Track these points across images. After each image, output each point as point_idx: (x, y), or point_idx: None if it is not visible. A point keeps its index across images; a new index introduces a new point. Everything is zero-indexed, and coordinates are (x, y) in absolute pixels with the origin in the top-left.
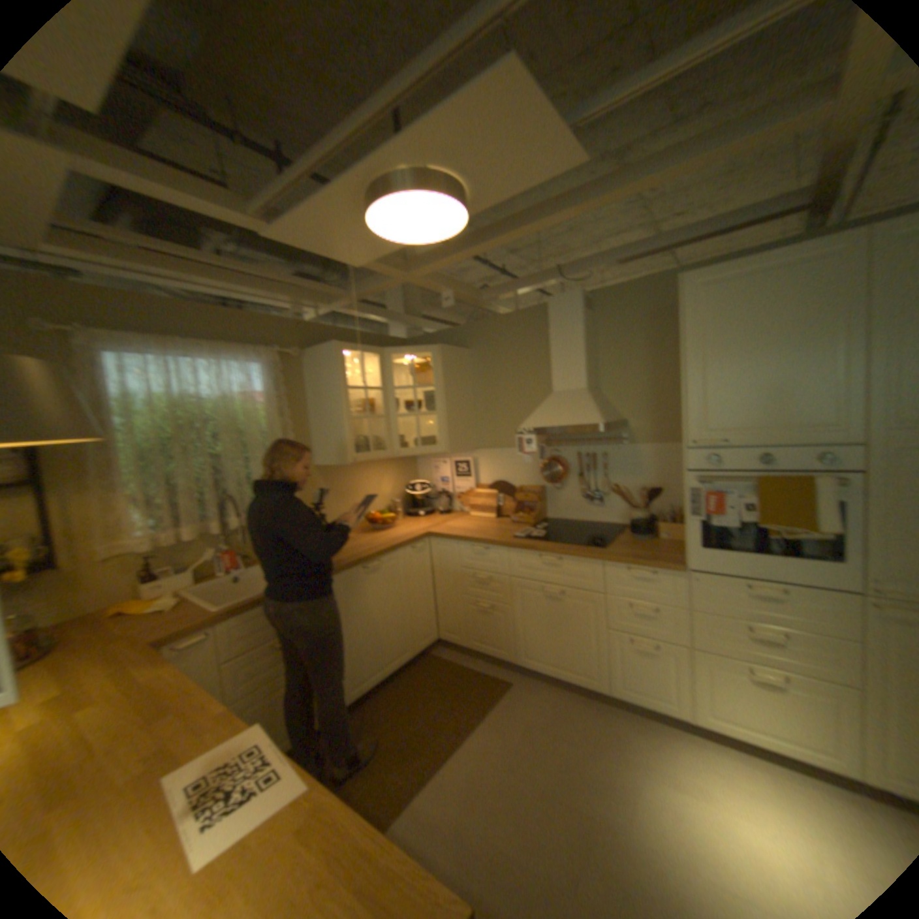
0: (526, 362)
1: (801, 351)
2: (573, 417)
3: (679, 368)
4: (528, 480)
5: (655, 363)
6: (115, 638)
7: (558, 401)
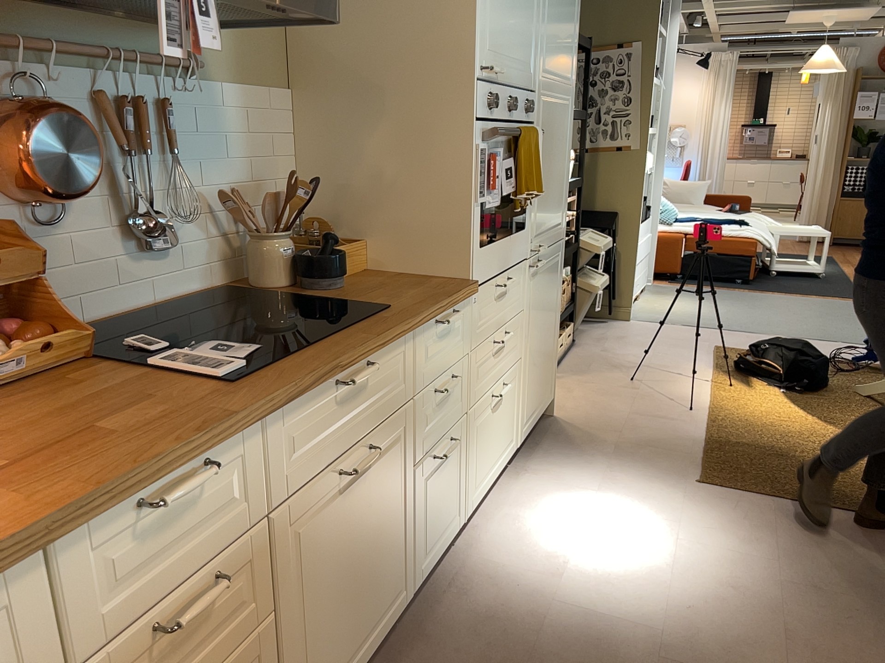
0: None
1: None
2: None
3: None
4: None
5: None
6: None
7: None
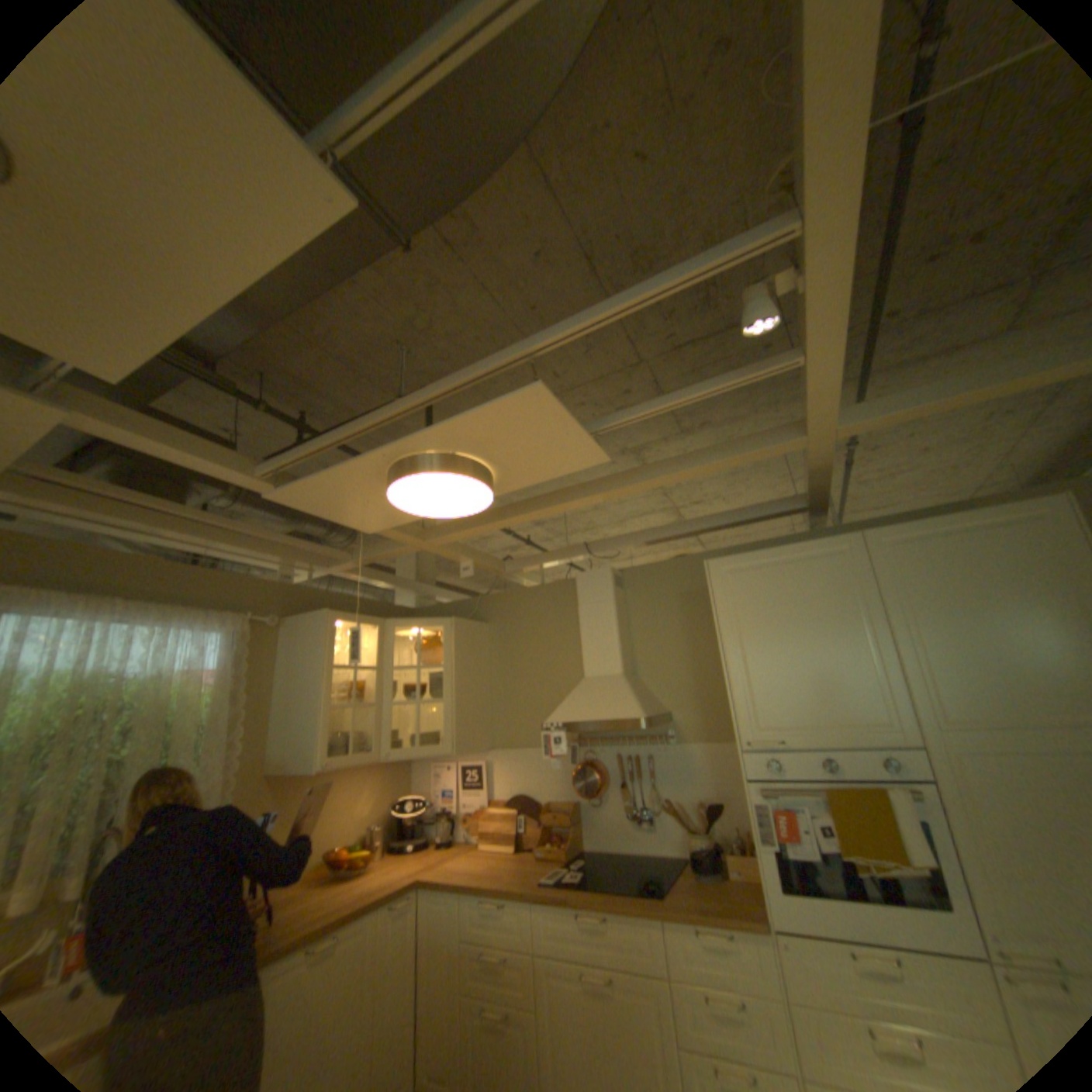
0: (552, 640)
1: (834, 643)
2: (608, 710)
3: (719, 654)
4: (556, 794)
5: (693, 647)
6: None
7: (590, 689)
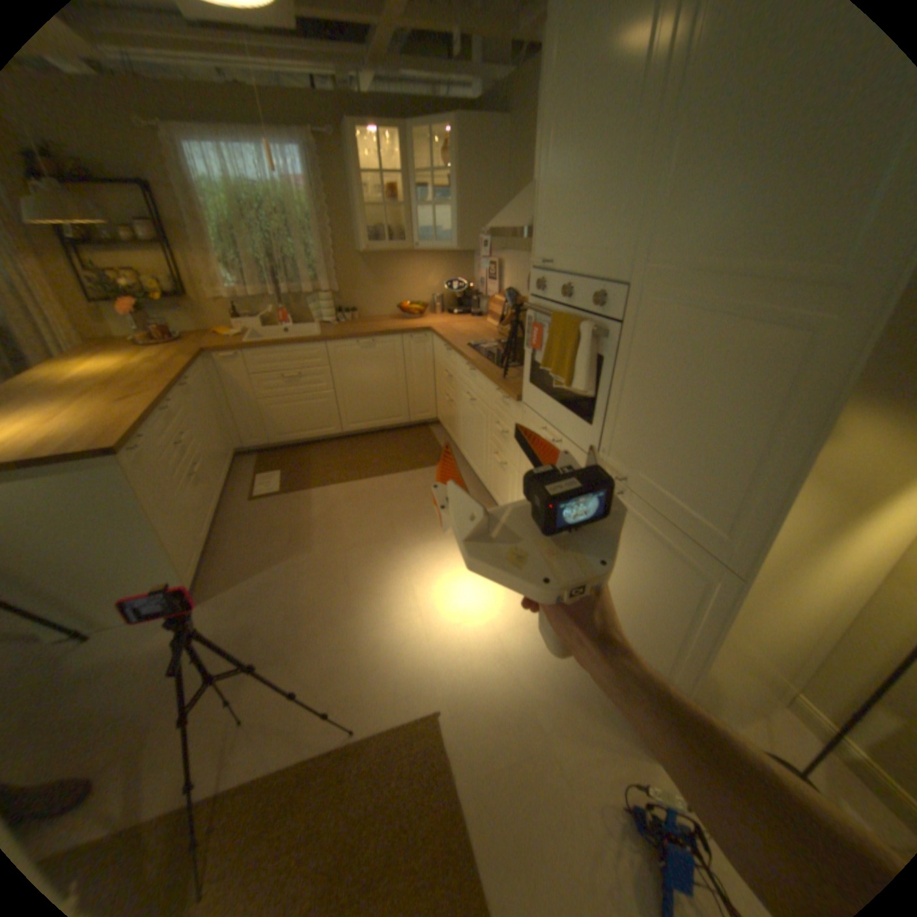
0: None
1: (611, 130)
2: (518, 218)
3: None
4: None
5: None
6: (200, 341)
7: (527, 194)
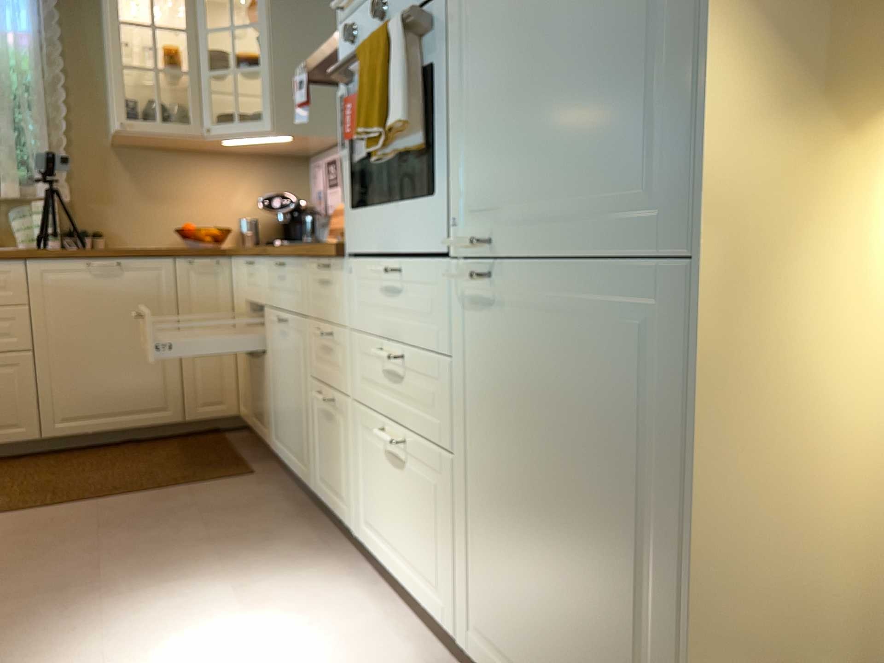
0: None
1: None
2: None
3: None
4: None
5: None
6: None
7: None
